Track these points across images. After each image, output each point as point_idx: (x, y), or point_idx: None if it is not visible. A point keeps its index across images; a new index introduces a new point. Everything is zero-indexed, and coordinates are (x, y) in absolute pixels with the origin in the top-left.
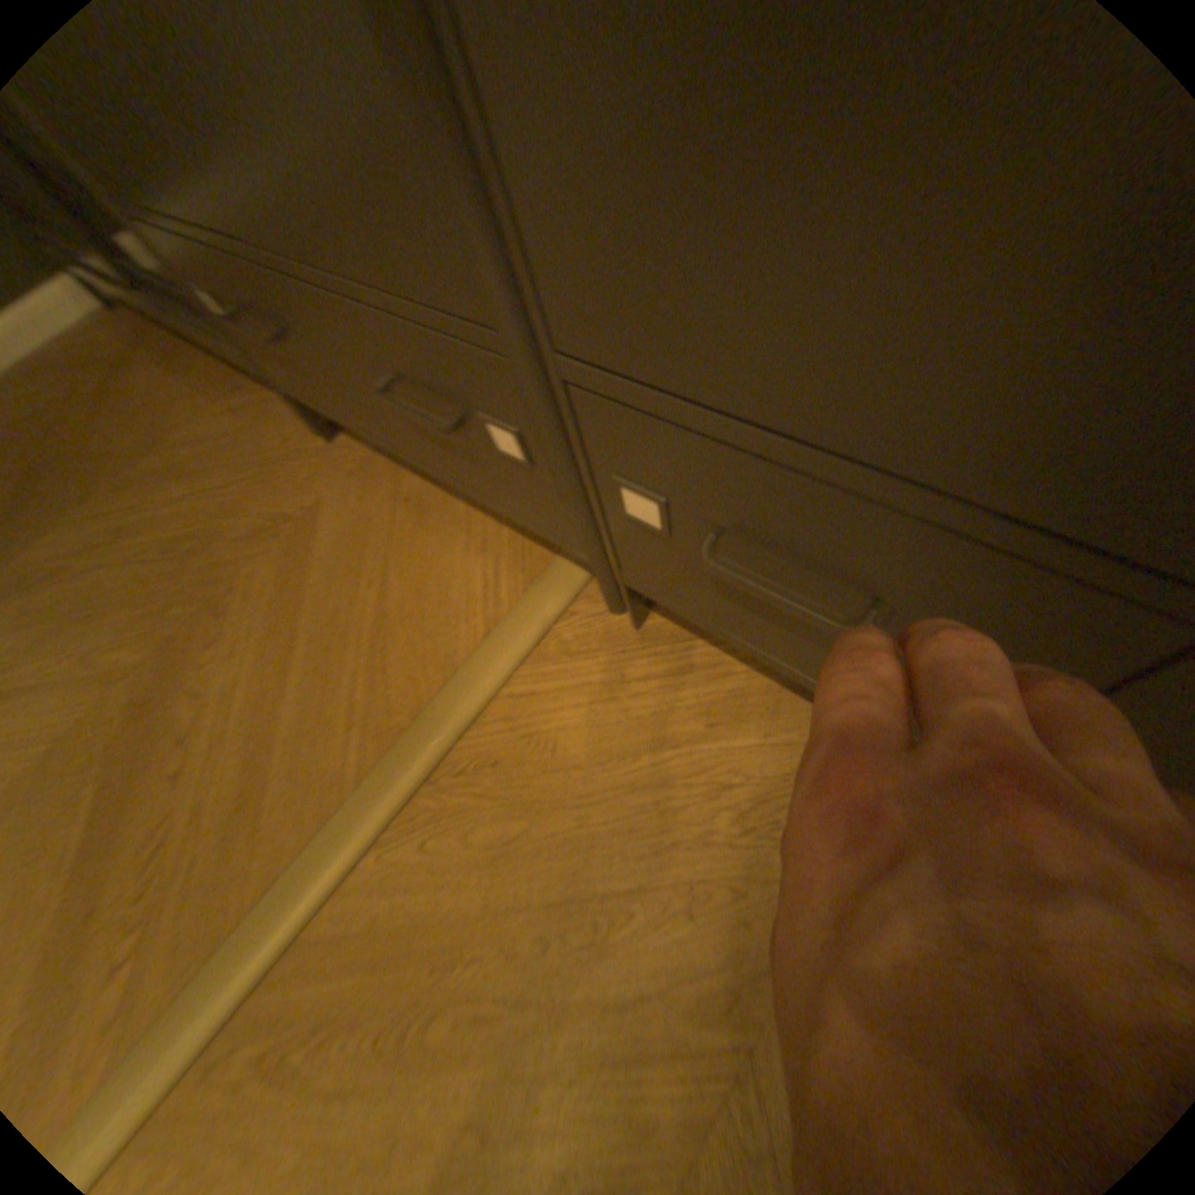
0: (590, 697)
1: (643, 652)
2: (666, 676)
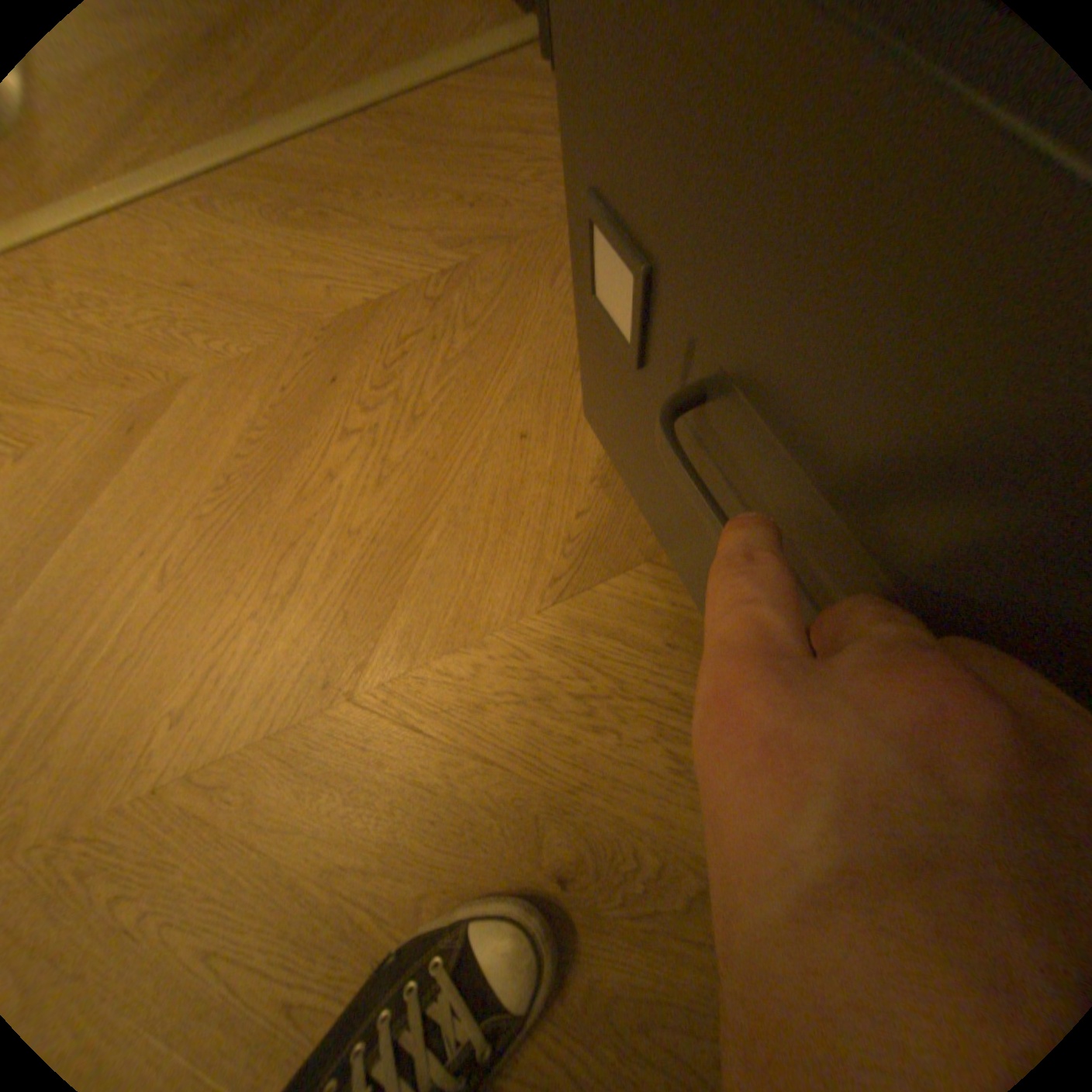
0: (491, 102)
1: (545, 88)
2: (551, 104)
